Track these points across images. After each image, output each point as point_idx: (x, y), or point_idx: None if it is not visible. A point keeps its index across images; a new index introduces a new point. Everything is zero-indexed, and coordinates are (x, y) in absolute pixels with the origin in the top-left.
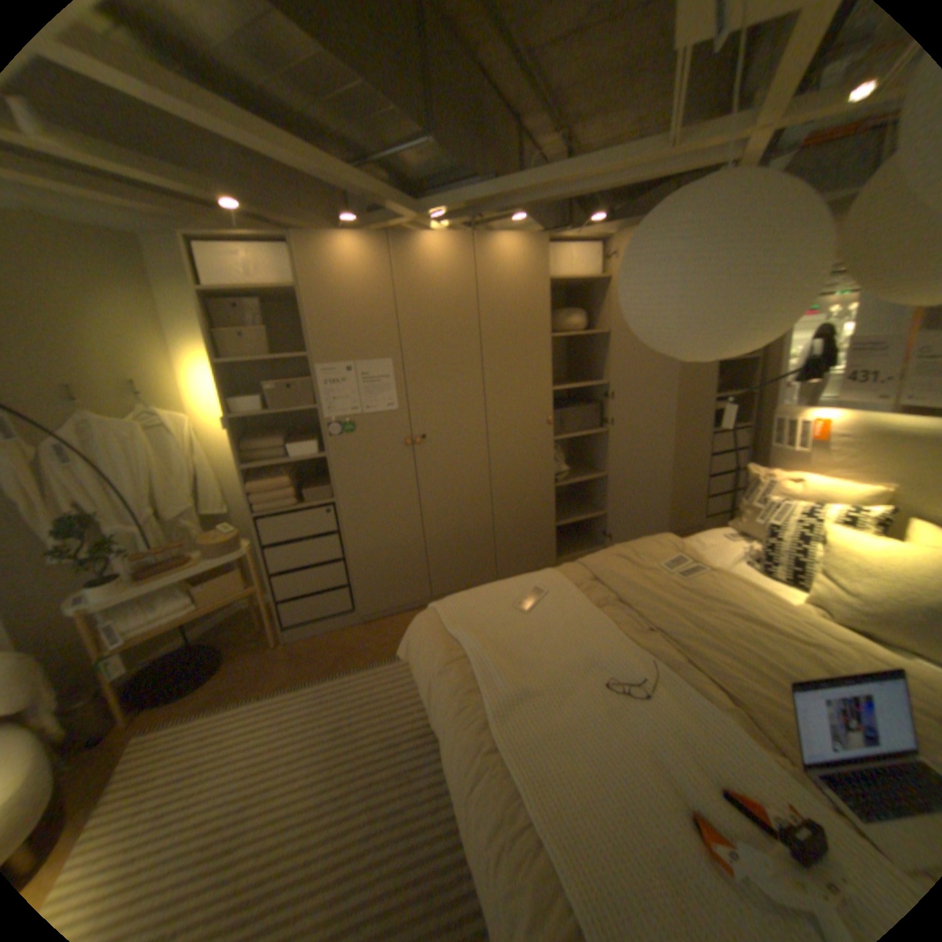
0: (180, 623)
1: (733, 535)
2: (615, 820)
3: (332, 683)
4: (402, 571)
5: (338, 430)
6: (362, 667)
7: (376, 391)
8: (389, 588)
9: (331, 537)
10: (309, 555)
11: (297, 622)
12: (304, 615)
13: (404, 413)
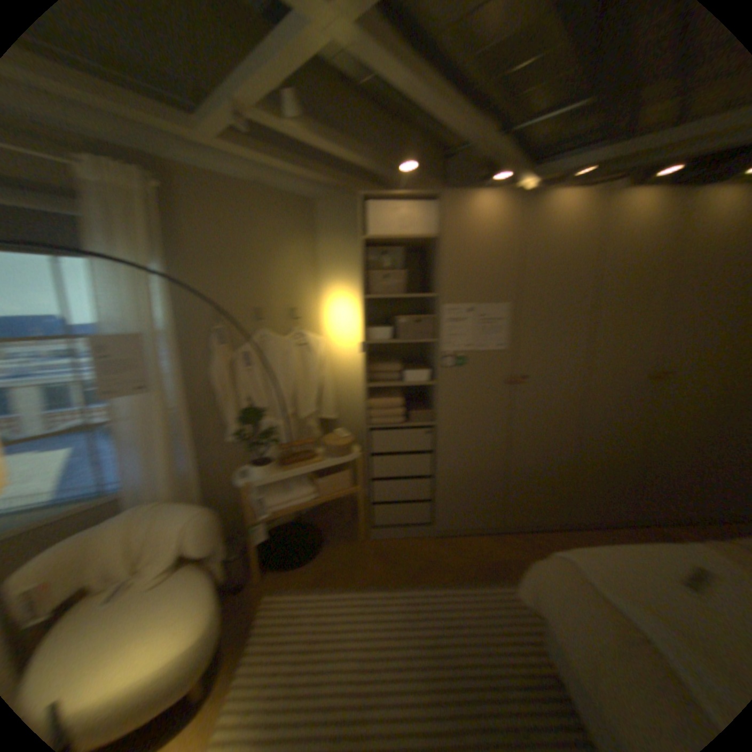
0: (308, 505)
1: None
2: None
3: (424, 593)
4: (483, 497)
5: (453, 362)
6: (449, 583)
7: (491, 331)
8: (469, 510)
9: (428, 455)
10: (407, 467)
11: (387, 523)
12: (394, 518)
13: (513, 353)
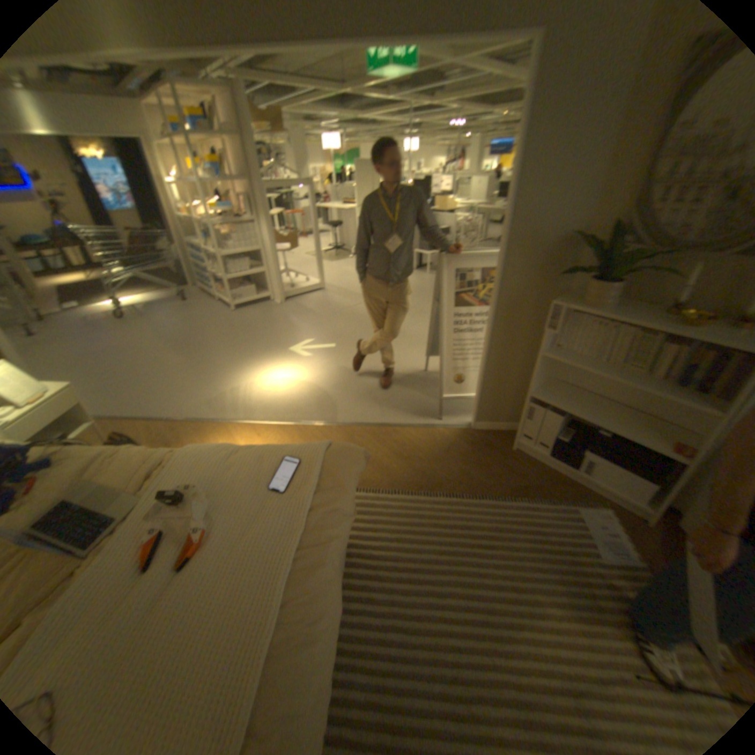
0: None
1: None
2: (220, 596)
3: None
4: None
5: None
6: None
7: None
8: None
9: None
10: None
11: None
12: None
13: None
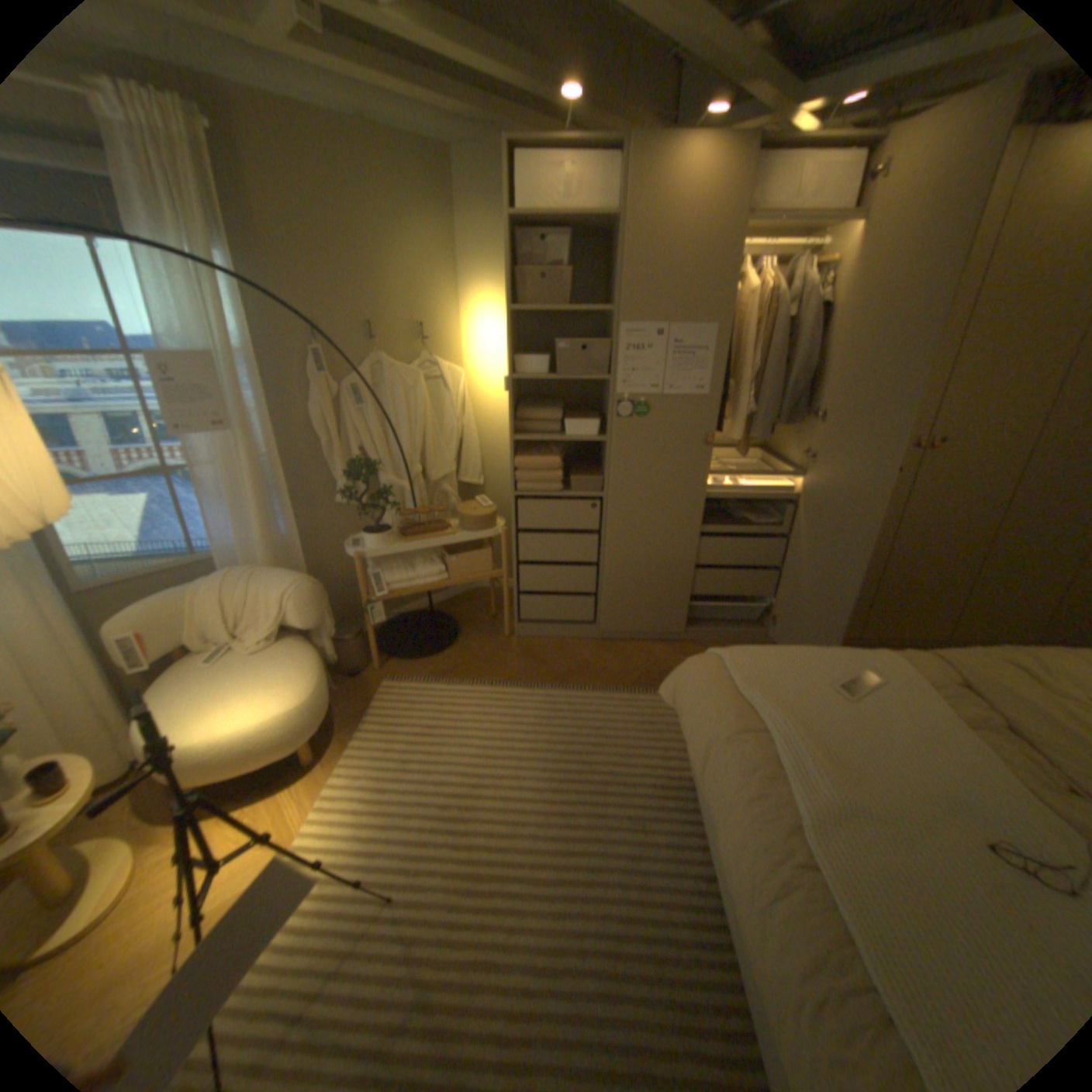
0: (432, 588)
1: None
2: None
3: (565, 694)
4: (658, 595)
5: (627, 412)
6: (598, 687)
7: (685, 367)
8: (639, 610)
9: (589, 537)
10: (561, 551)
11: (534, 618)
12: (542, 613)
13: (713, 401)
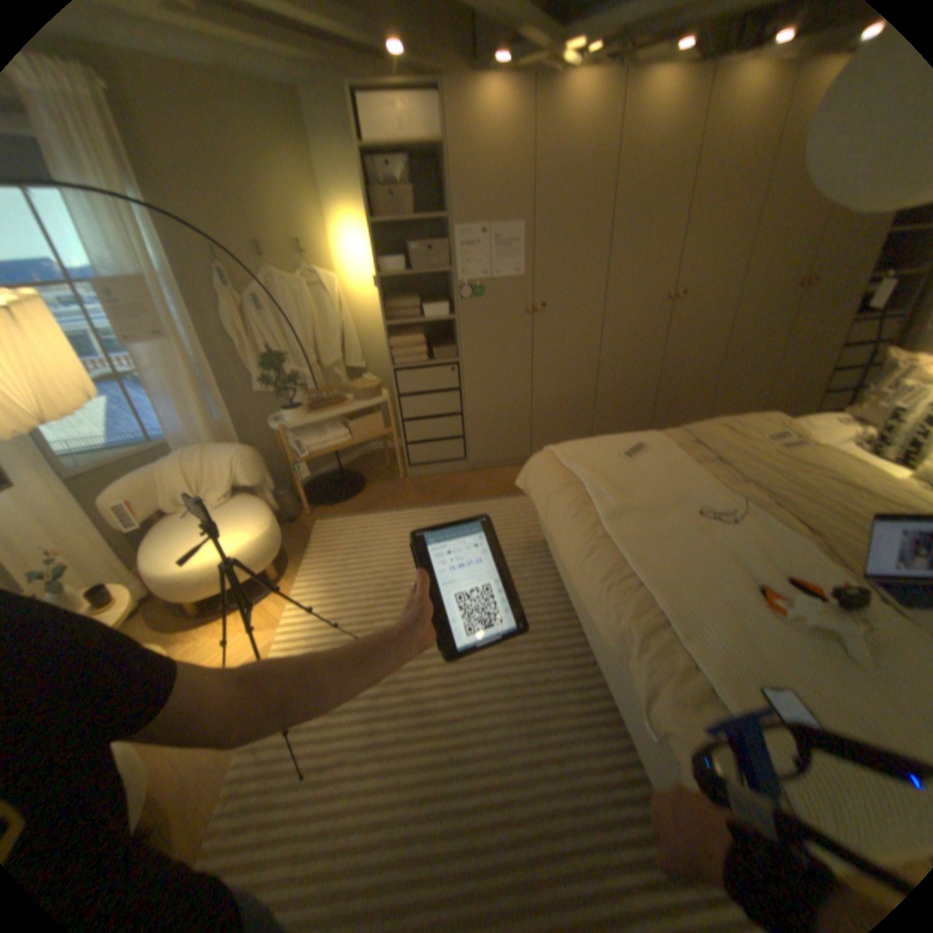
0: (340, 446)
1: (845, 419)
2: (696, 580)
3: (450, 506)
4: (507, 430)
5: (466, 293)
6: (473, 499)
7: (503, 255)
8: (494, 443)
9: (451, 393)
10: (432, 407)
11: (419, 461)
12: (425, 456)
13: (526, 279)
